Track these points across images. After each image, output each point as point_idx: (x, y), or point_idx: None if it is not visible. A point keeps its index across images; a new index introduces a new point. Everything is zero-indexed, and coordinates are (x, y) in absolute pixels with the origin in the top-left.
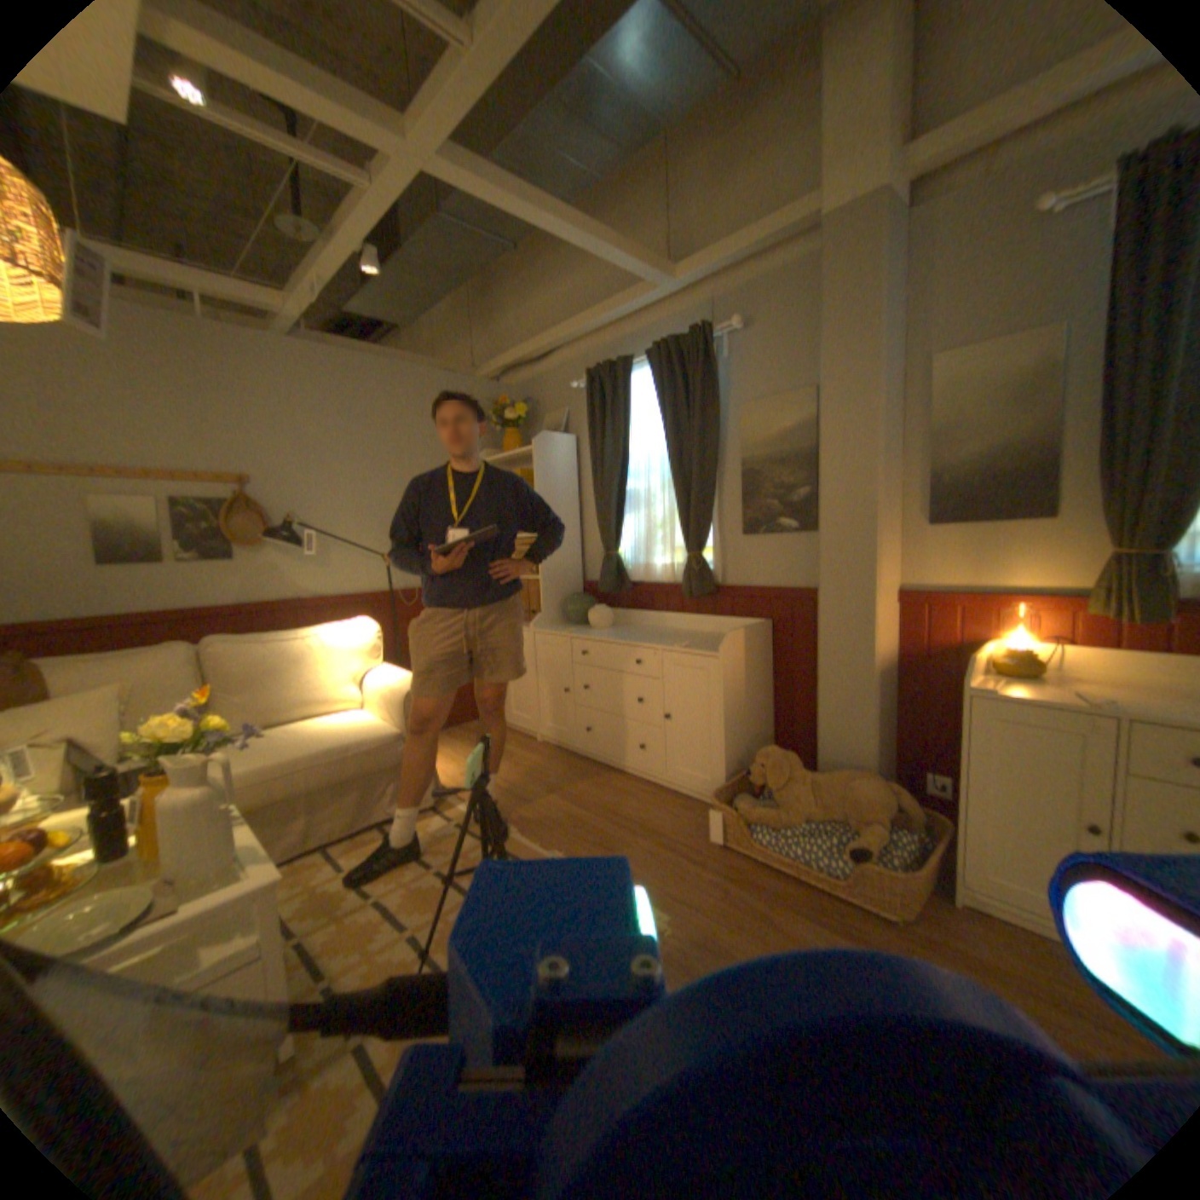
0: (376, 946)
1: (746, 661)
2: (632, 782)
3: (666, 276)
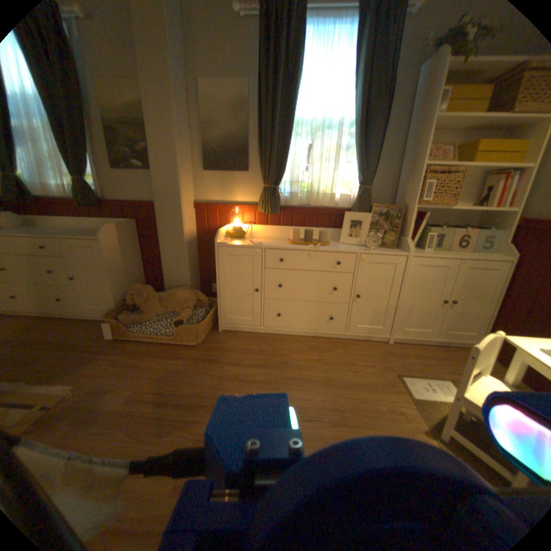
0: None
1: (119, 241)
2: (55, 322)
3: None
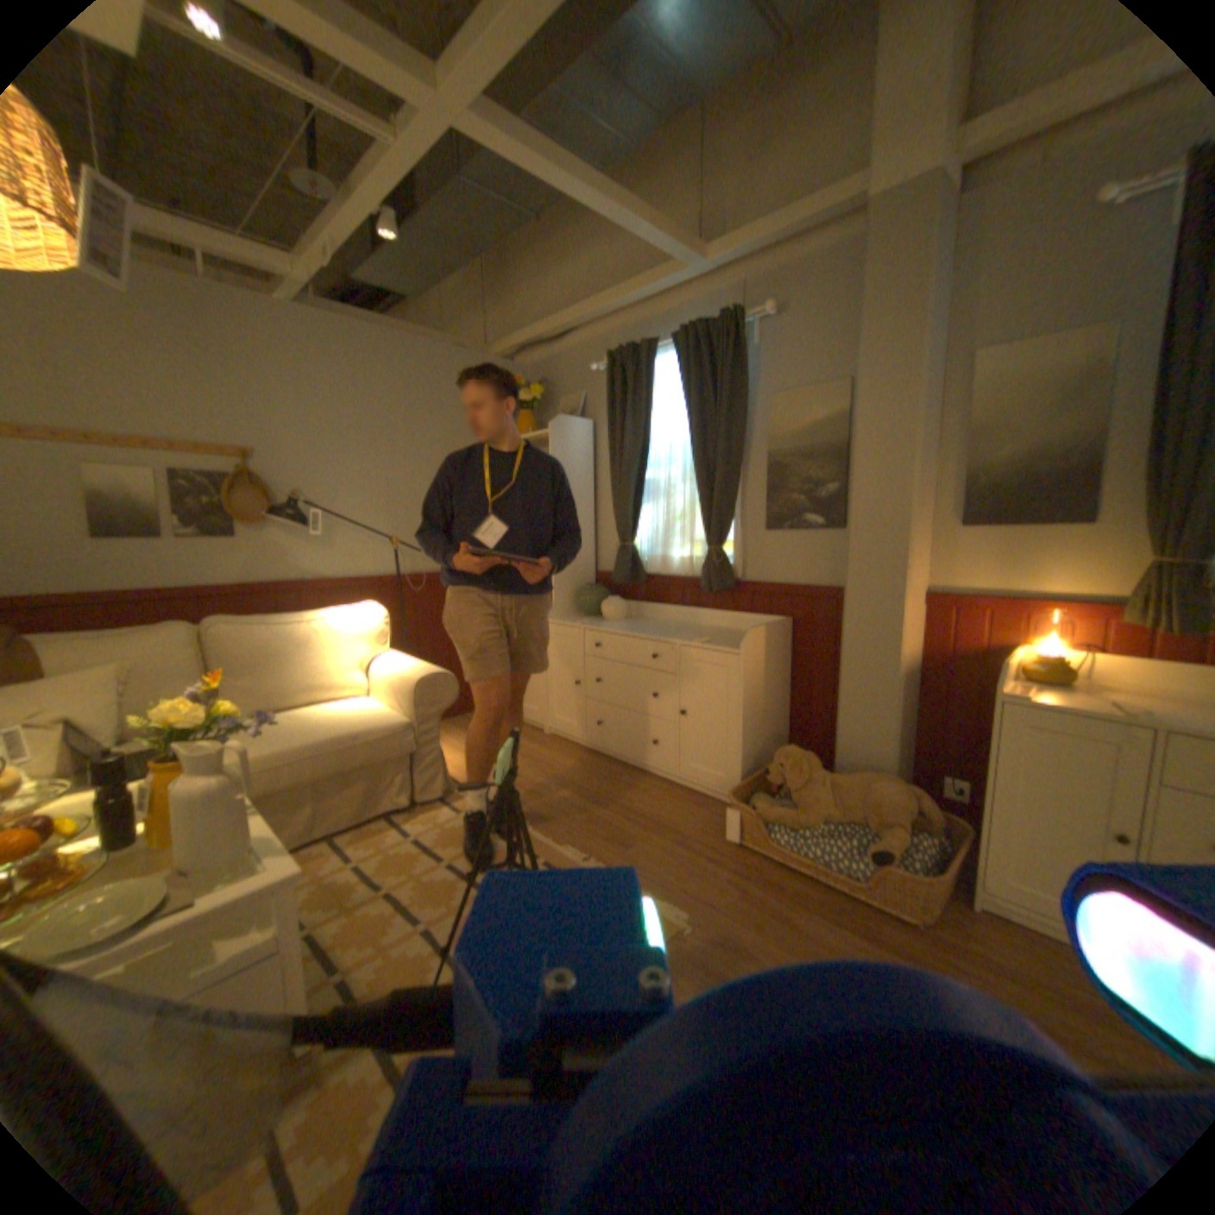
0: (389, 939)
1: (766, 659)
2: (643, 778)
3: (697, 255)
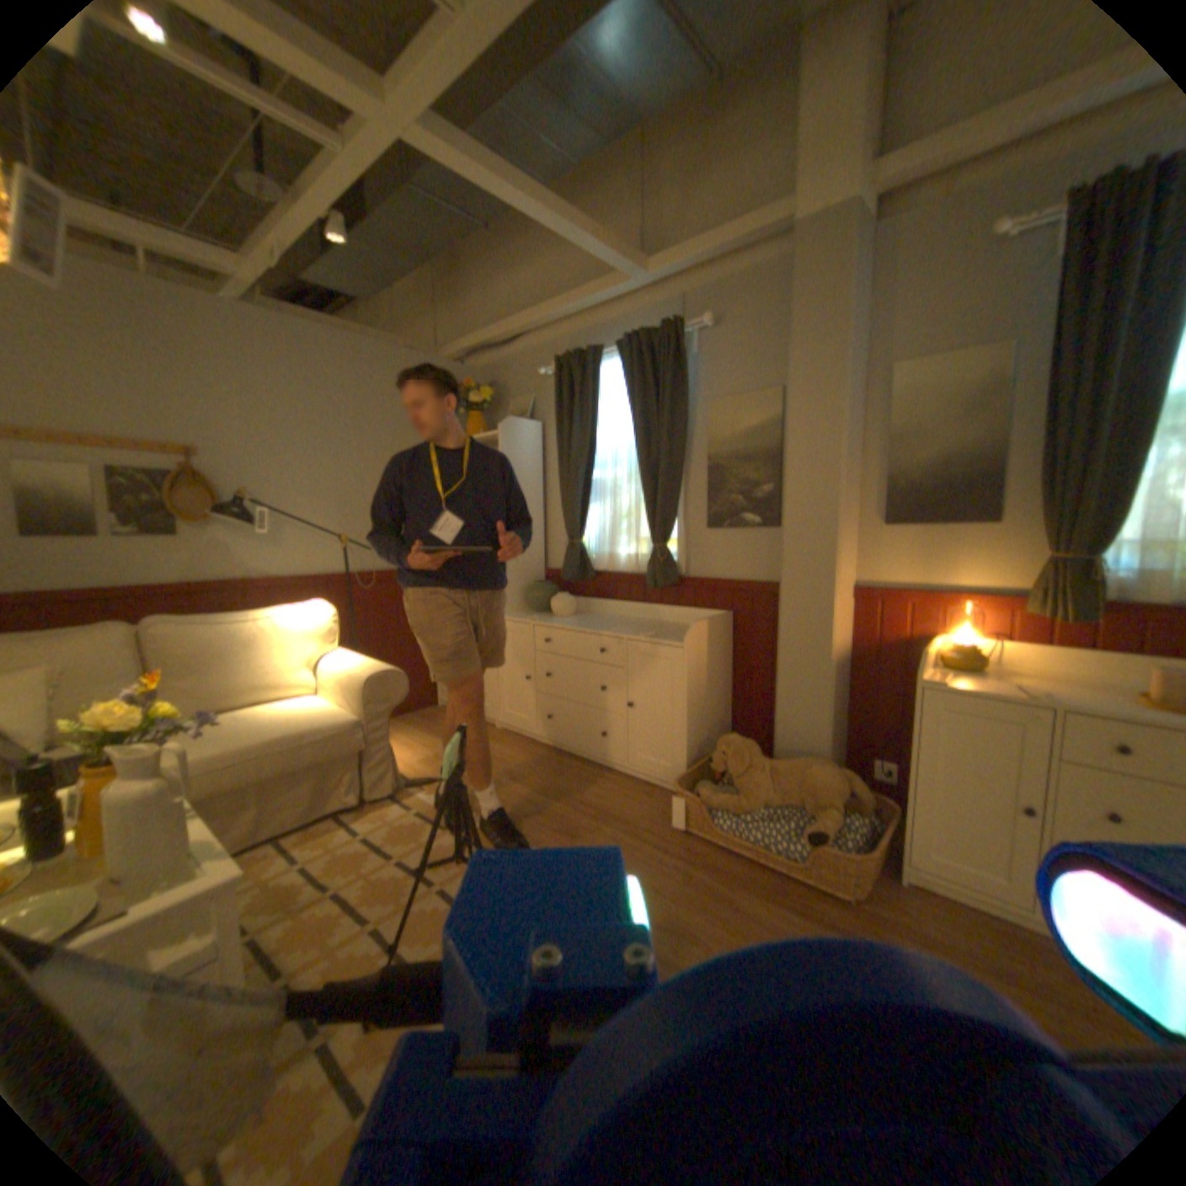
0: (336, 940)
1: (708, 651)
2: (593, 769)
3: (638, 268)
